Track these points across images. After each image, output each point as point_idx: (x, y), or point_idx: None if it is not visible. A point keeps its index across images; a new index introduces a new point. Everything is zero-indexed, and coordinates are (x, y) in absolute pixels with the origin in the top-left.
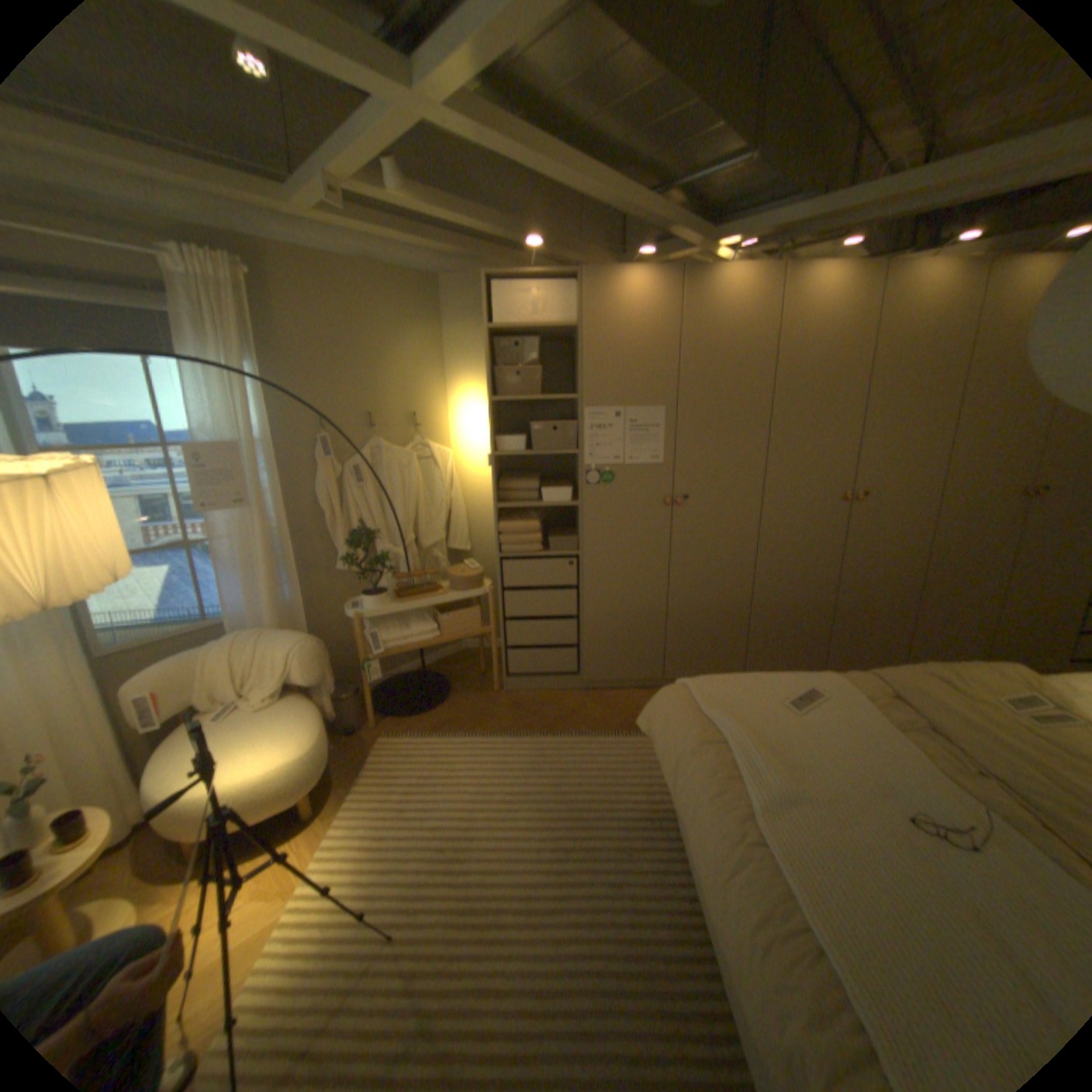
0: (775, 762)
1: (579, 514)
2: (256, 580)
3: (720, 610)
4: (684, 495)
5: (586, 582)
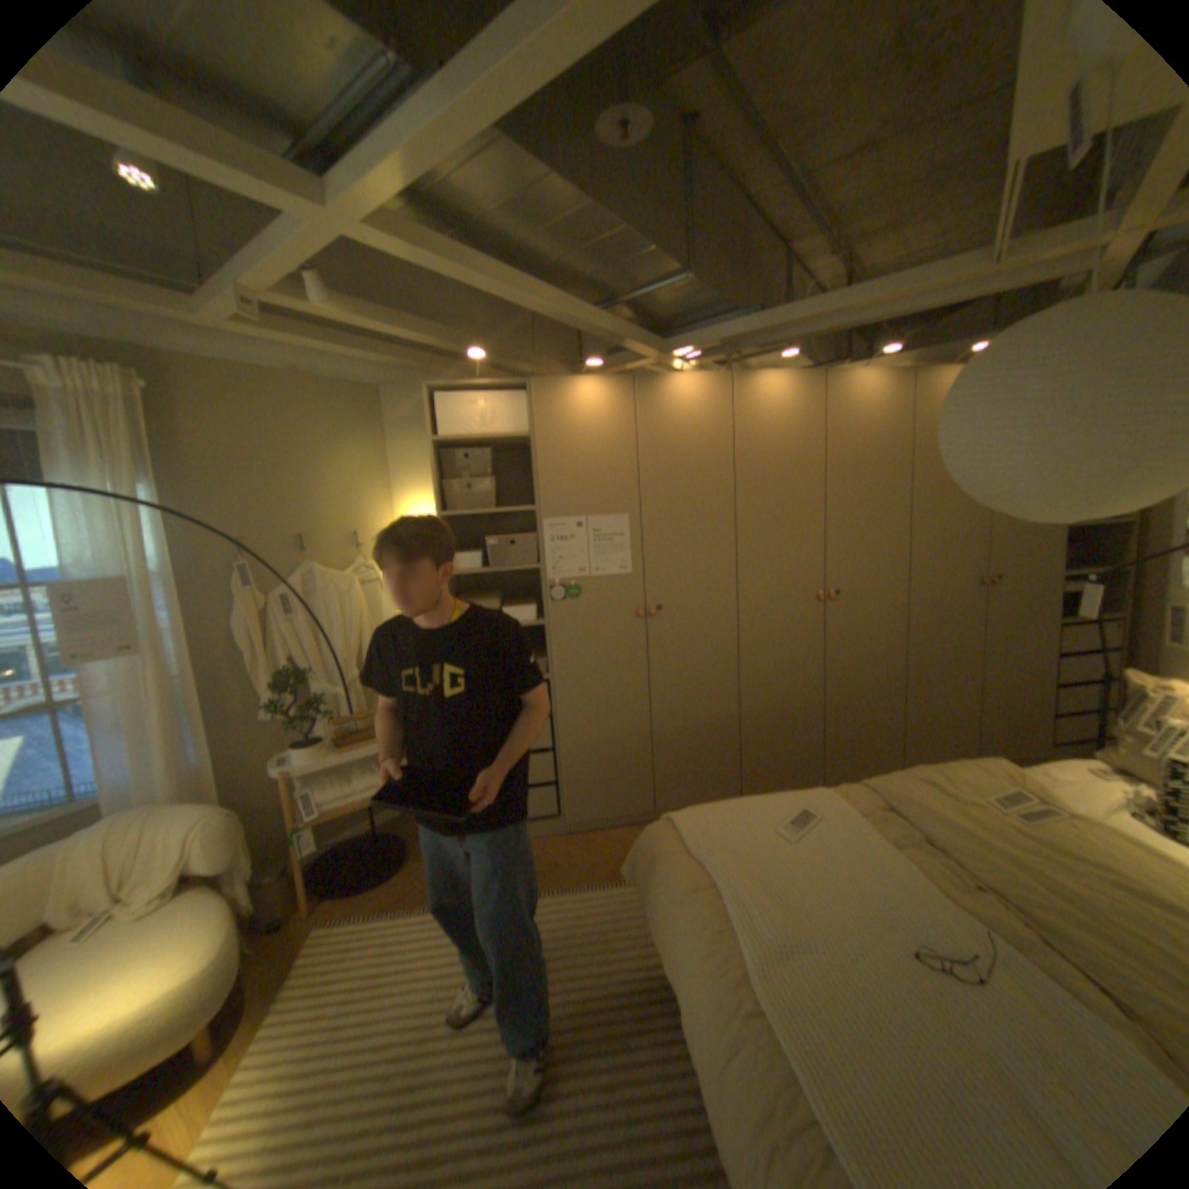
0: (770, 904)
1: (547, 634)
2: (147, 743)
3: (708, 727)
4: (657, 605)
5: (560, 709)
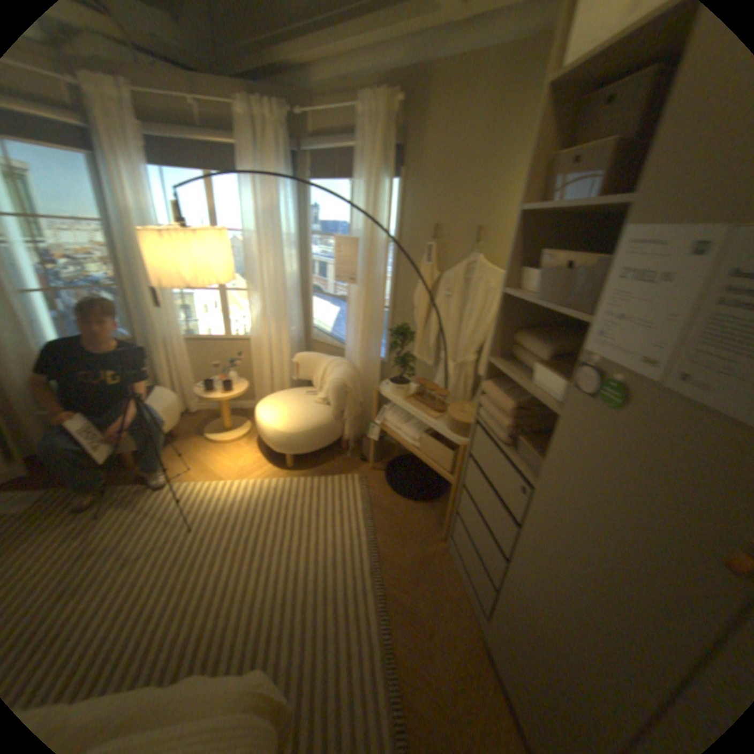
0: None
1: (556, 432)
2: (359, 334)
3: None
4: None
5: (526, 535)
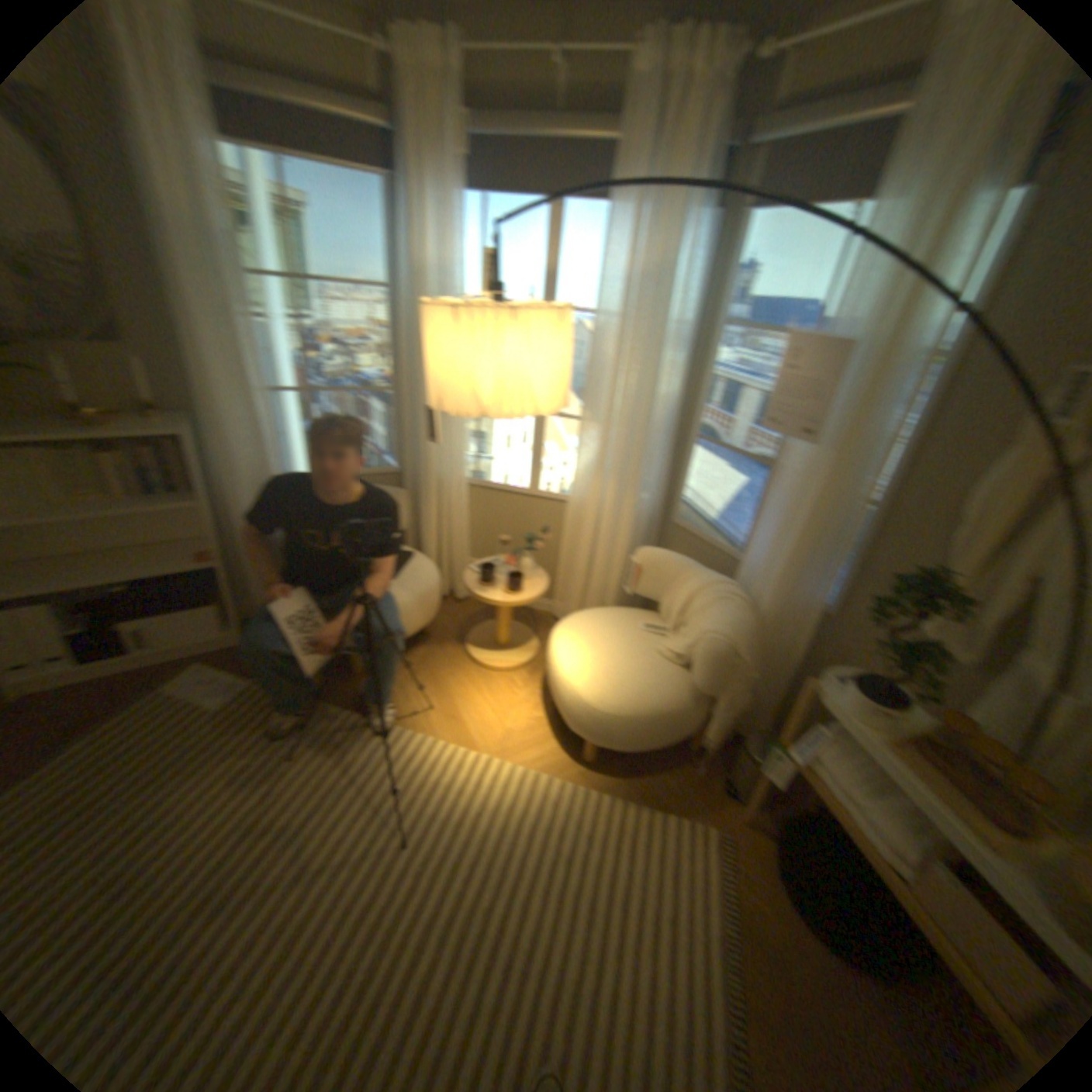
0: None
1: None
2: (786, 545)
3: None
4: None
5: None
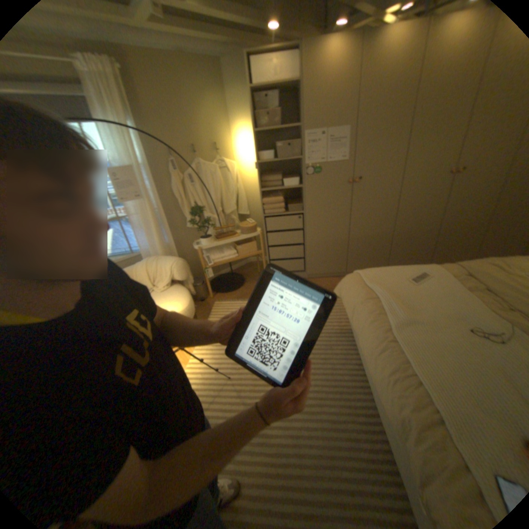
0: (403, 306)
1: (304, 192)
2: (152, 234)
3: (376, 237)
4: (359, 177)
5: (308, 226)
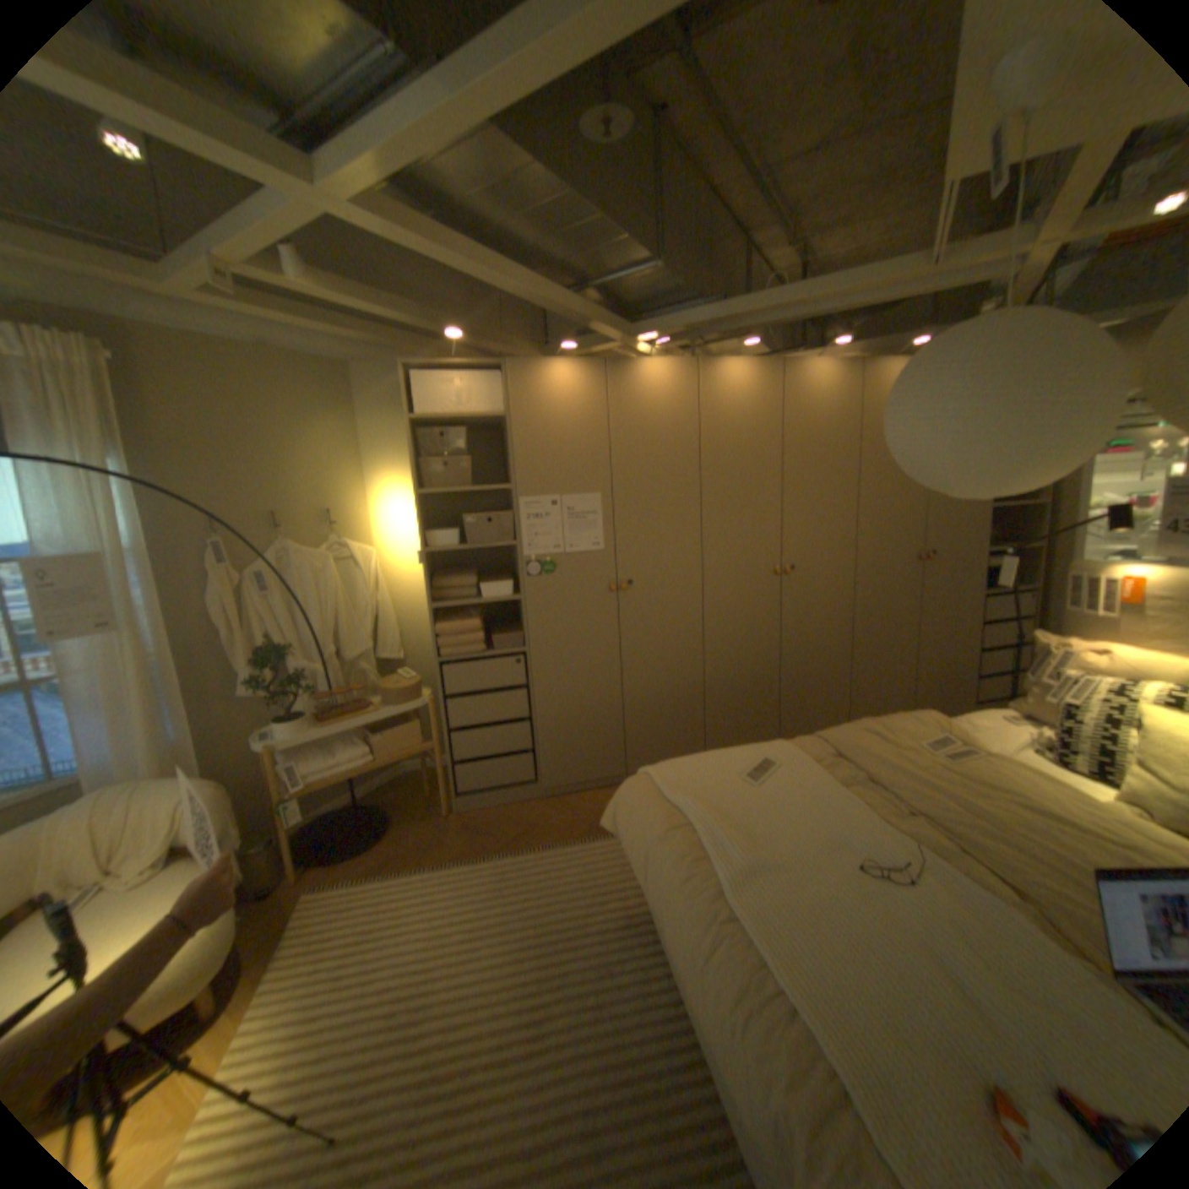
0: (738, 836)
1: (523, 608)
2: (127, 721)
3: (675, 694)
4: (628, 580)
5: (537, 680)
